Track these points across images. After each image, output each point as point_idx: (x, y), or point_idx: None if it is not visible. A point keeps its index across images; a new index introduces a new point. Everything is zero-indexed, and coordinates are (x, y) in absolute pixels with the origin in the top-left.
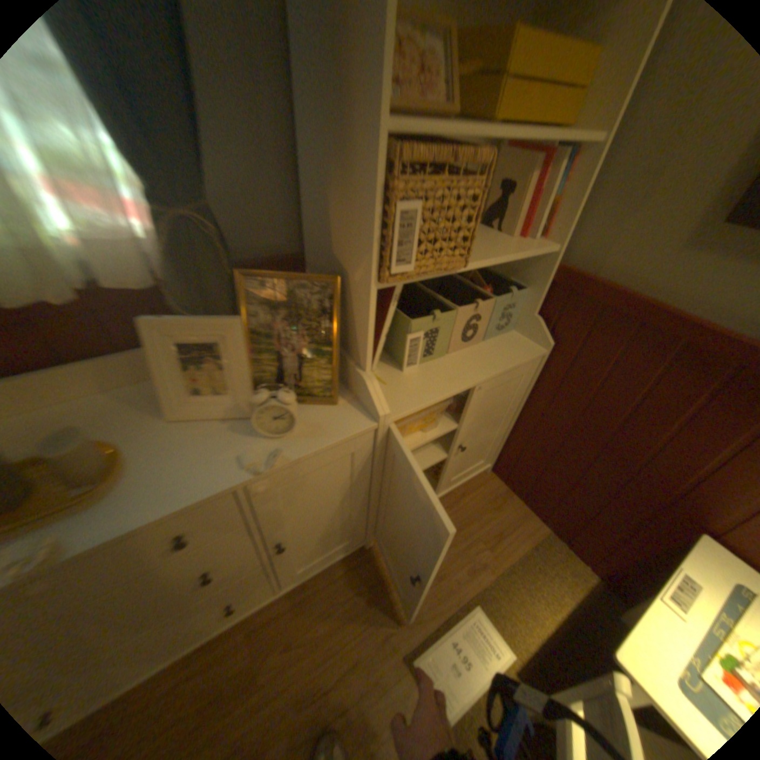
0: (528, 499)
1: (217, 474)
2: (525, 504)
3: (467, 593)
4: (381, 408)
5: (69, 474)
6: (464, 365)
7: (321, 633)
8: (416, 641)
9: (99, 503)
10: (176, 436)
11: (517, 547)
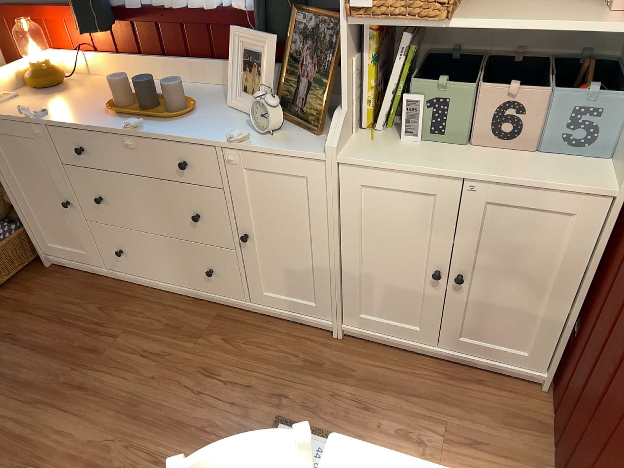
0: (554, 441)
1: (216, 136)
2: (550, 447)
3: (375, 435)
4: (330, 143)
5: (170, 107)
6: (468, 160)
7: (252, 350)
8: (298, 414)
9: (169, 124)
10: (223, 116)
11: (479, 463)
